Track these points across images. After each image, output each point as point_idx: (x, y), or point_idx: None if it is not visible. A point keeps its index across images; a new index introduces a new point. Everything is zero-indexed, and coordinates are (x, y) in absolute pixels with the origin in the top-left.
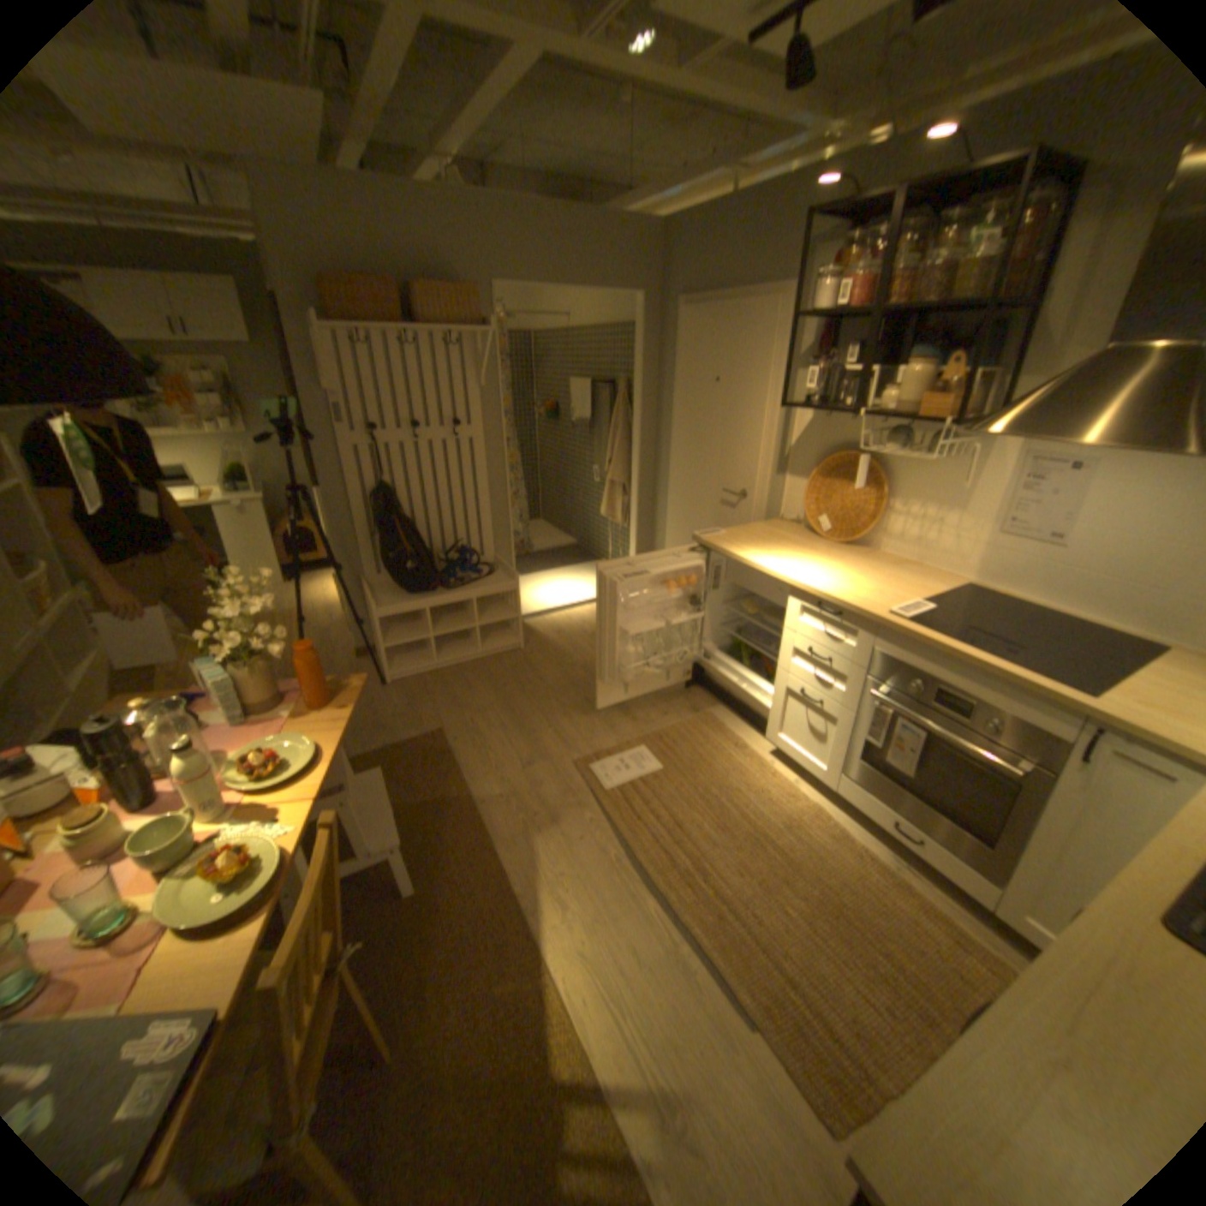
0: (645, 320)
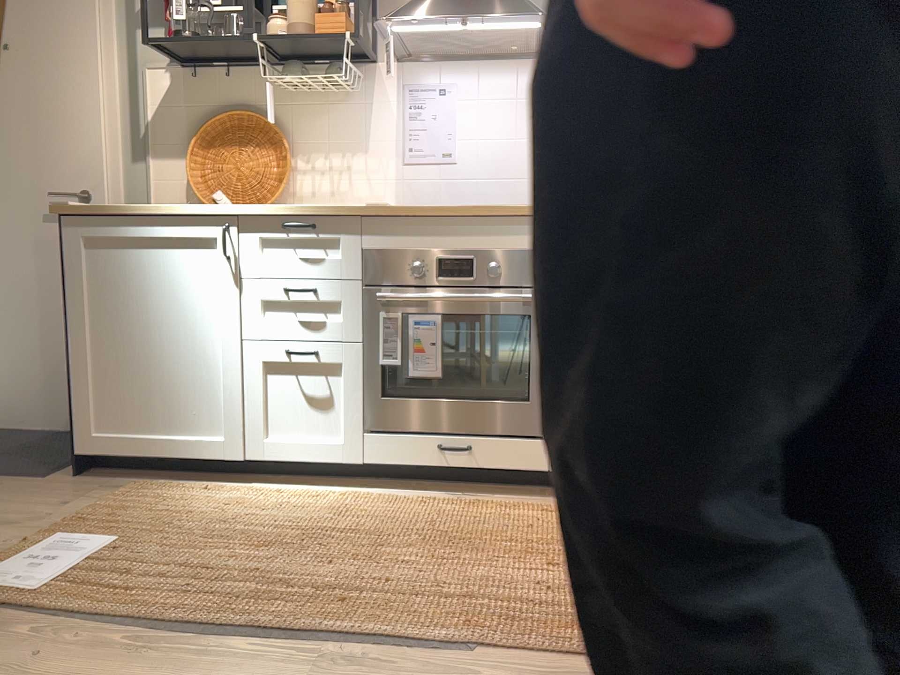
0: None
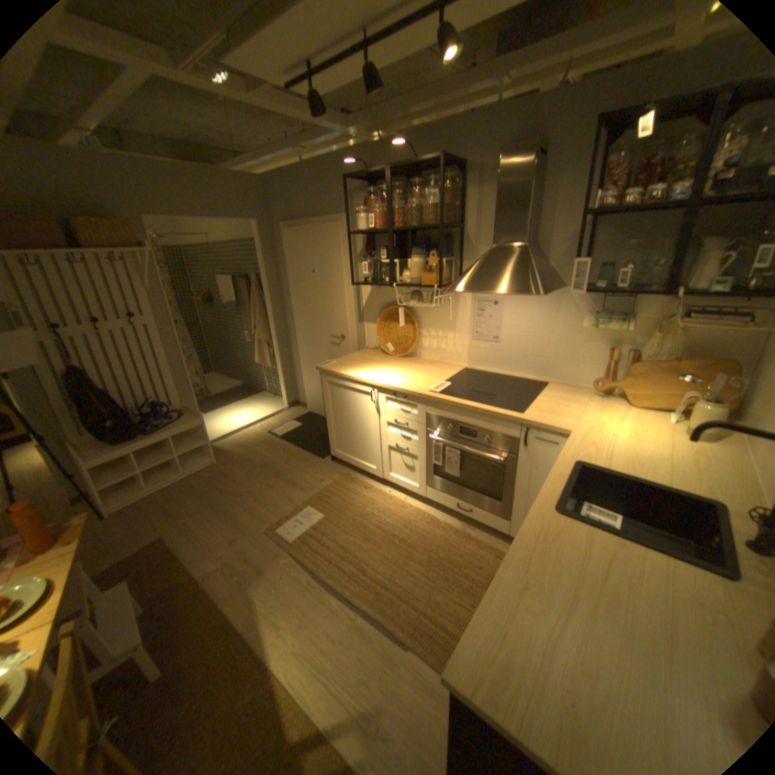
0: (260, 236)
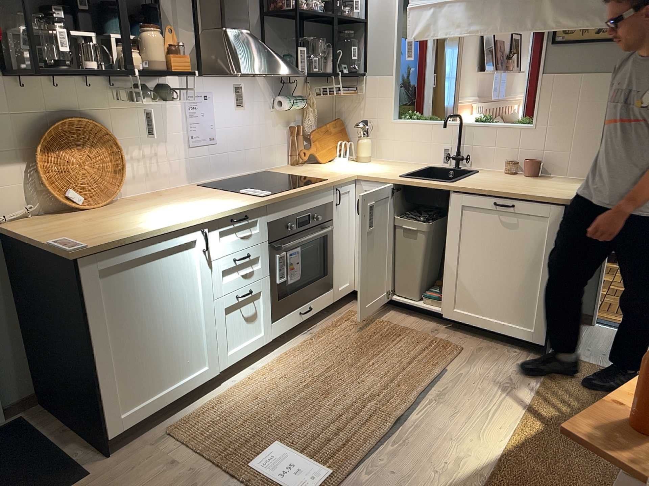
0: None
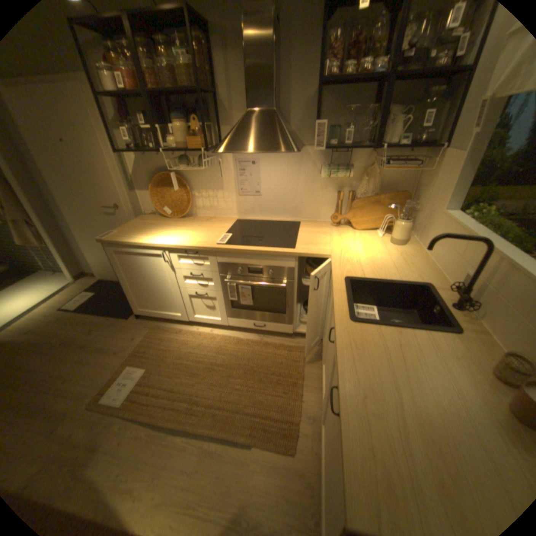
0: None
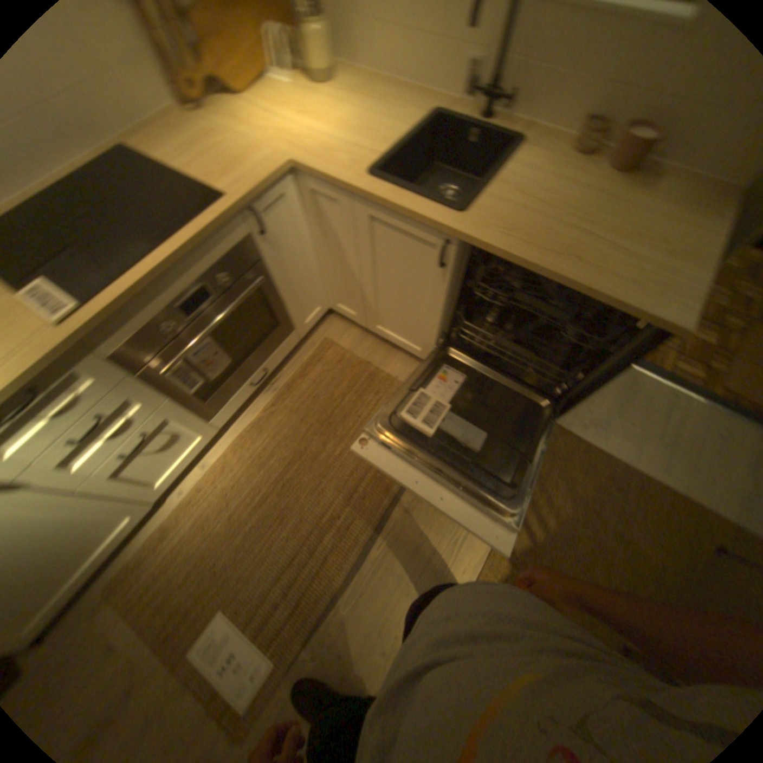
0: None
